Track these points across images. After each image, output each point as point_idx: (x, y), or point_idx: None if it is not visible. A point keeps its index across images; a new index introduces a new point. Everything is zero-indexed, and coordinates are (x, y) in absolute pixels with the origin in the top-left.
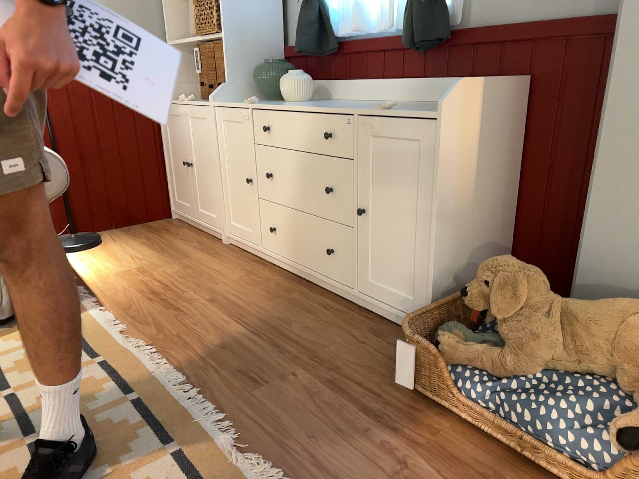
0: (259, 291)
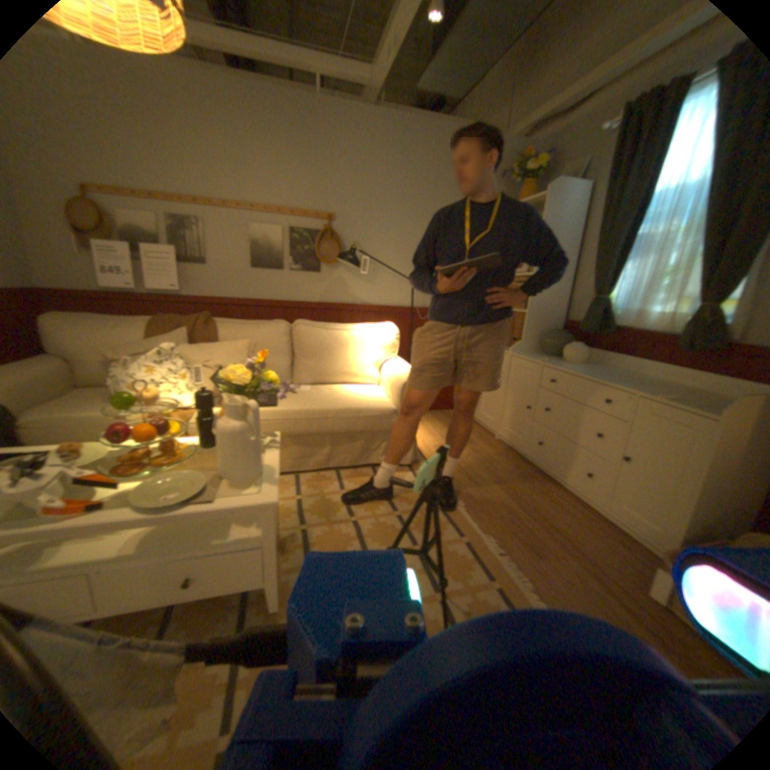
0: (529, 485)
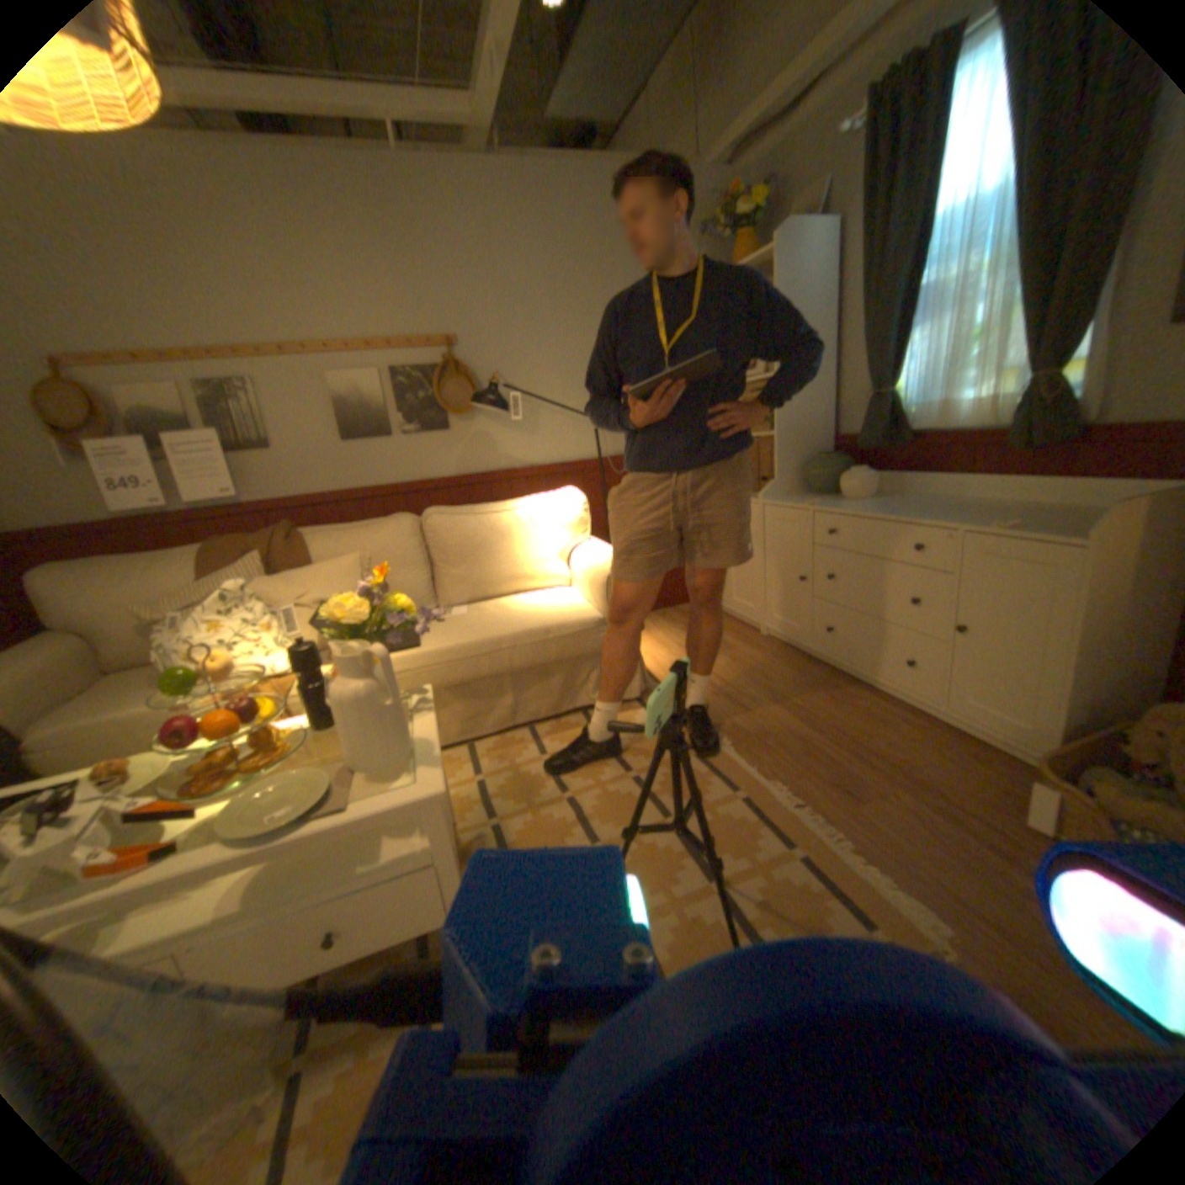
0: (823, 695)
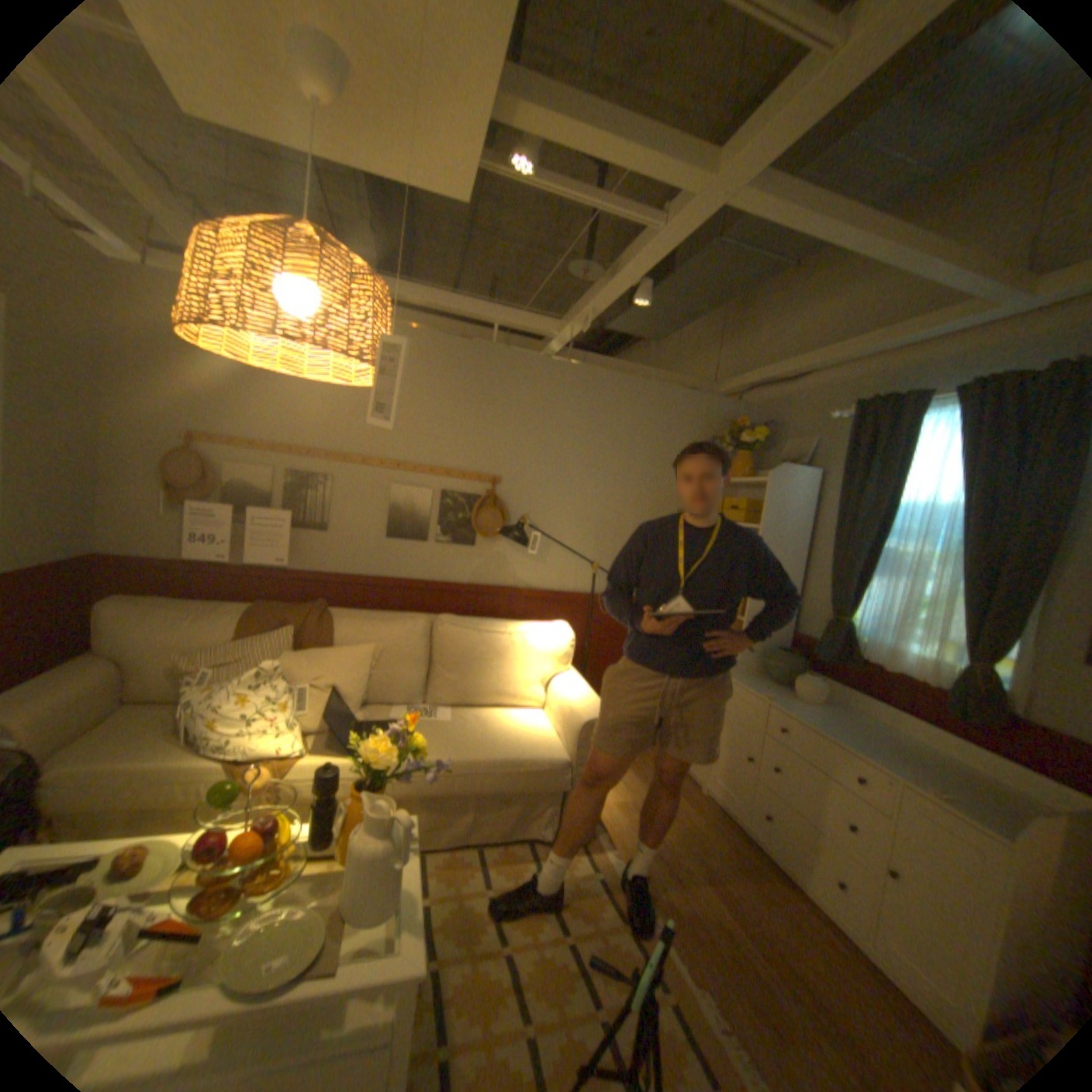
0: (755, 889)
